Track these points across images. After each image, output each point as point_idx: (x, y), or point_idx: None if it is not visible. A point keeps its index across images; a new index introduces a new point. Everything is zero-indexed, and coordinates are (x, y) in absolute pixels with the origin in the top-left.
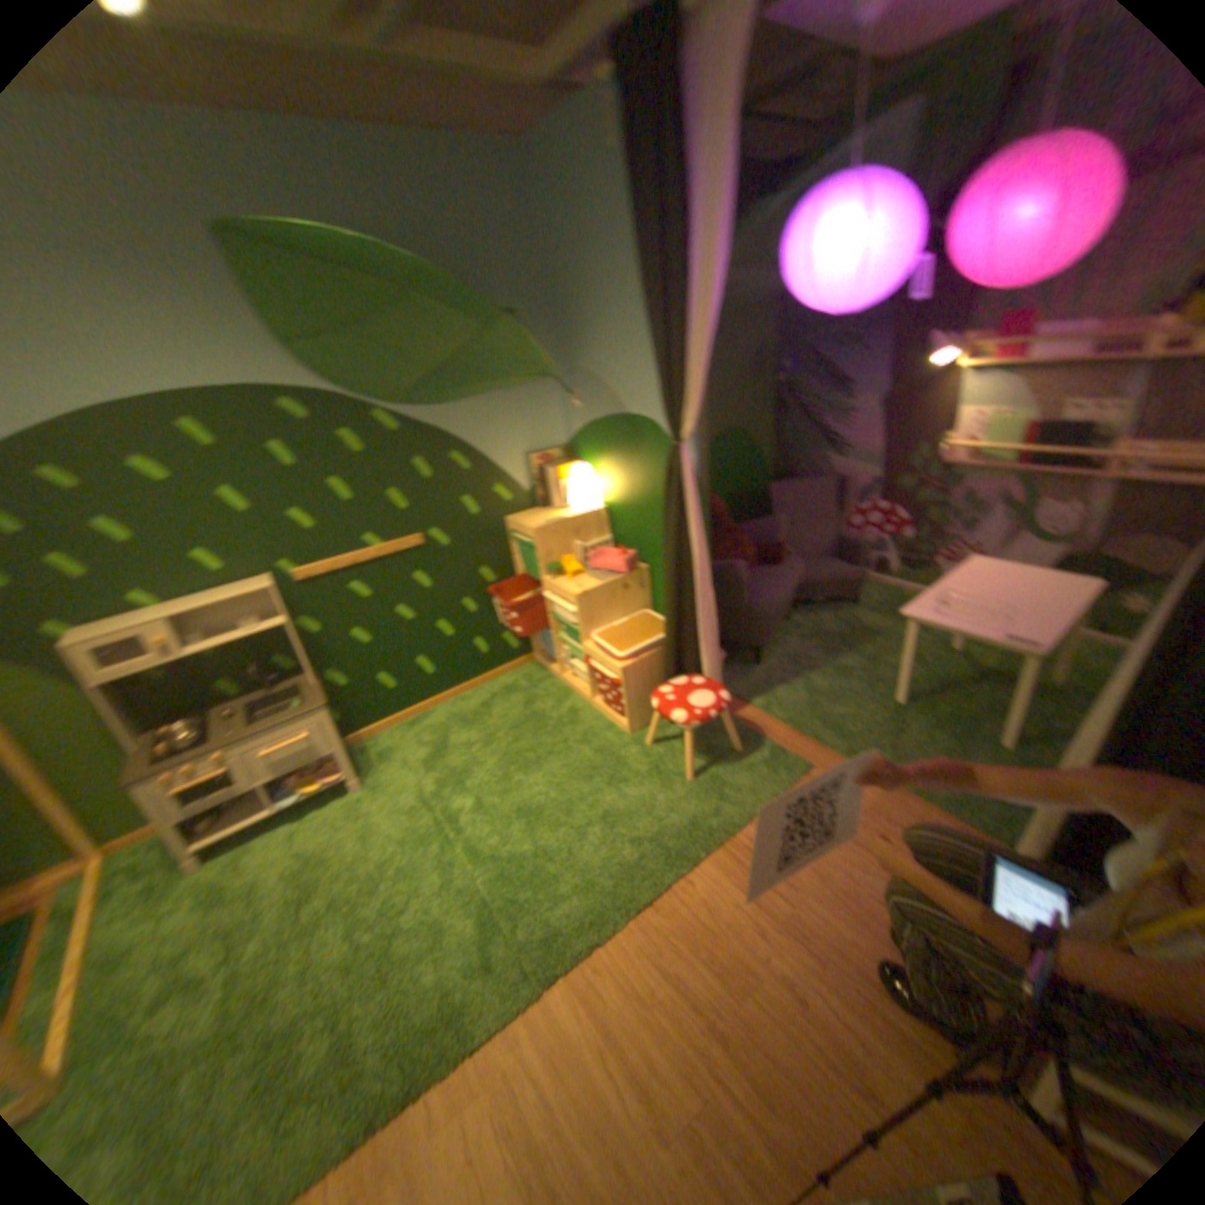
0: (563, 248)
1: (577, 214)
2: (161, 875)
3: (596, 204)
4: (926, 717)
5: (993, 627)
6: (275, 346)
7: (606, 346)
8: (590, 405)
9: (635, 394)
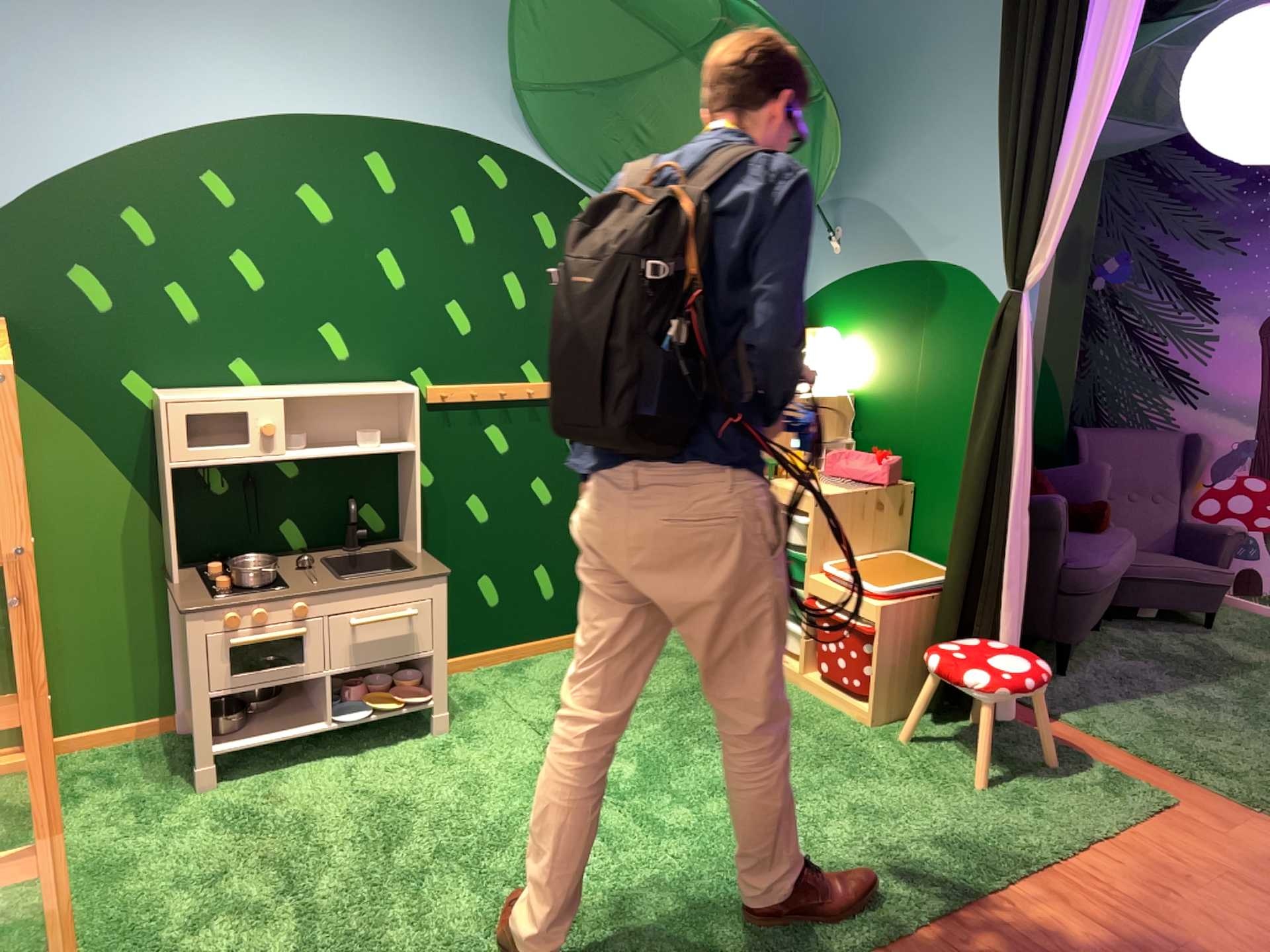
0: (859, 58)
1: (892, 20)
2: (165, 776)
3: (925, 12)
4: None
5: None
6: (506, 100)
7: (902, 177)
8: (856, 253)
9: (937, 239)
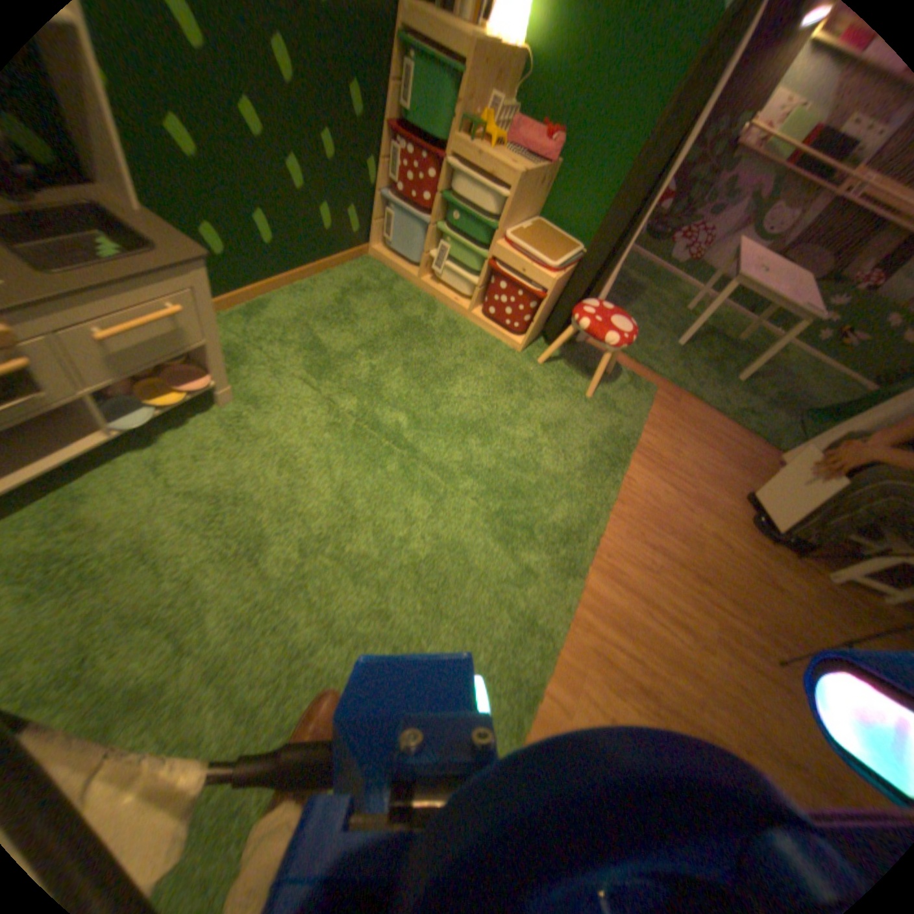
0: None
1: None
2: None
3: None
4: (701, 355)
5: (786, 294)
6: None
7: None
8: None
9: None
